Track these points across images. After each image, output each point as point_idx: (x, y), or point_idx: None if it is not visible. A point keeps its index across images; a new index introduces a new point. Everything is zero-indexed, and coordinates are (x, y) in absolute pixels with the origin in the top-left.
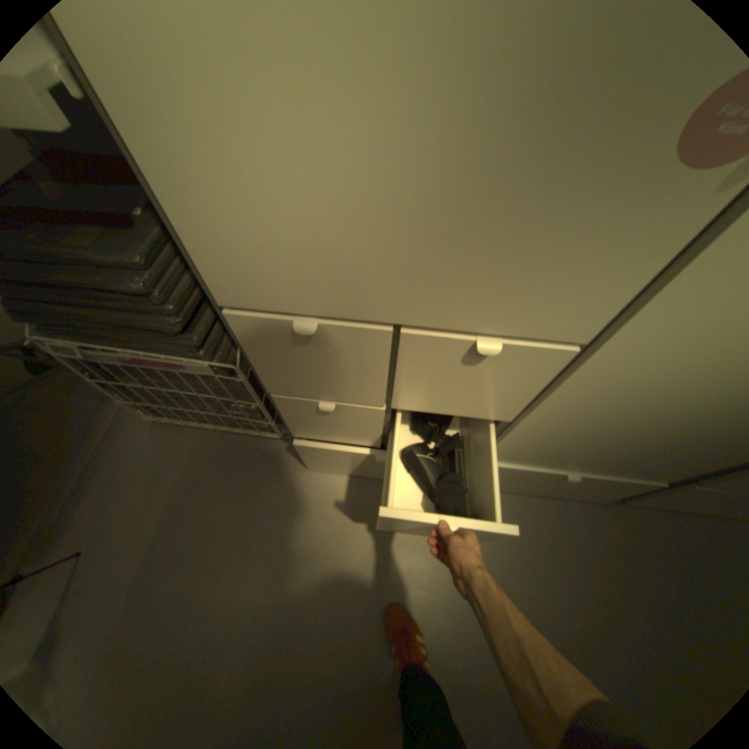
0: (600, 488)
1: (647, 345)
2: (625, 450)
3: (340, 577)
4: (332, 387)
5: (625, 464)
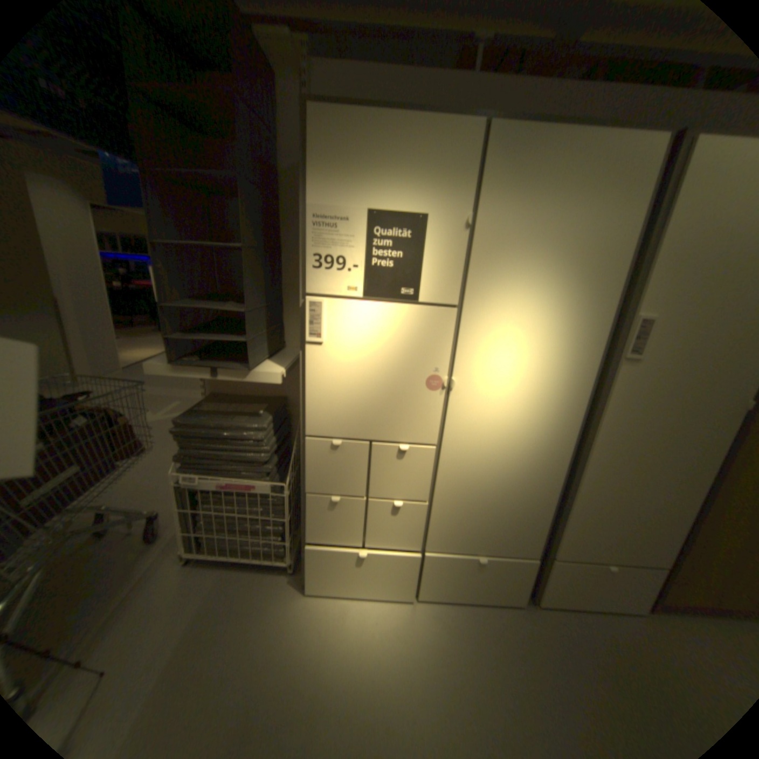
0: (508, 580)
1: (455, 445)
2: (492, 522)
3: (330, 680)
4: (340, 484)
5: (502, 540)
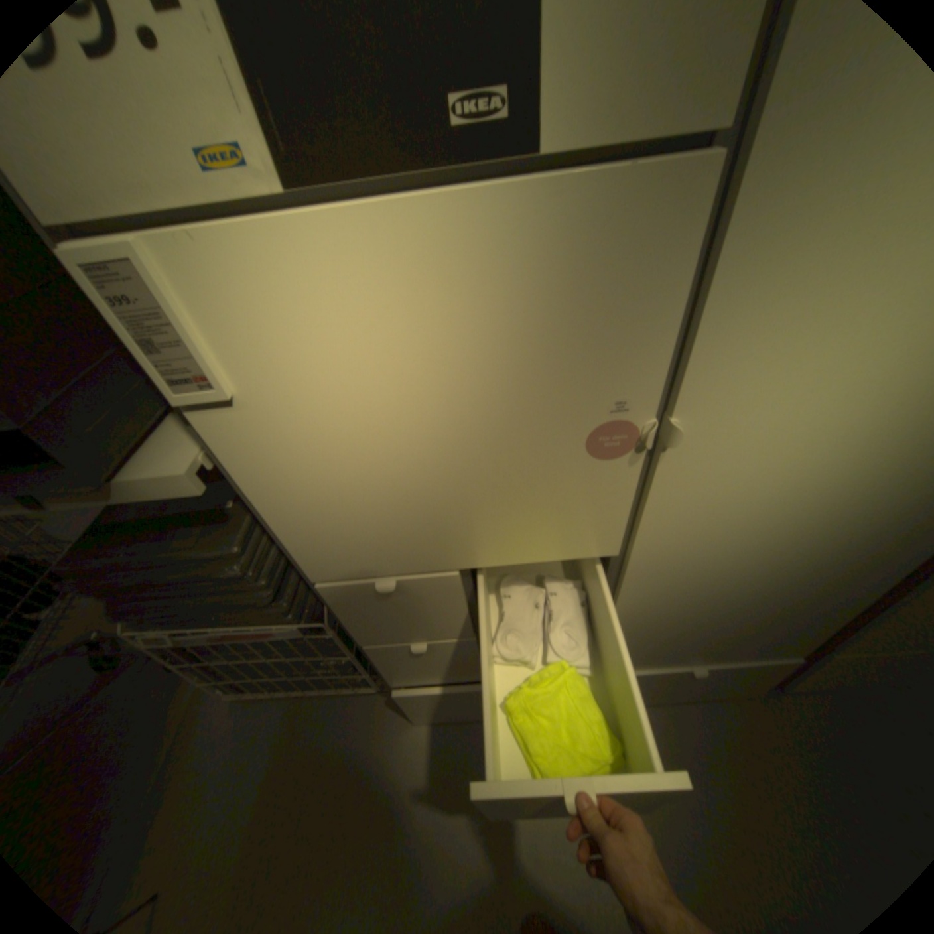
0: (739, 680)
1: (665, 548)
2: (727, 633)
3: (472, 863)
4: (419, 630)
5: (741, 648)
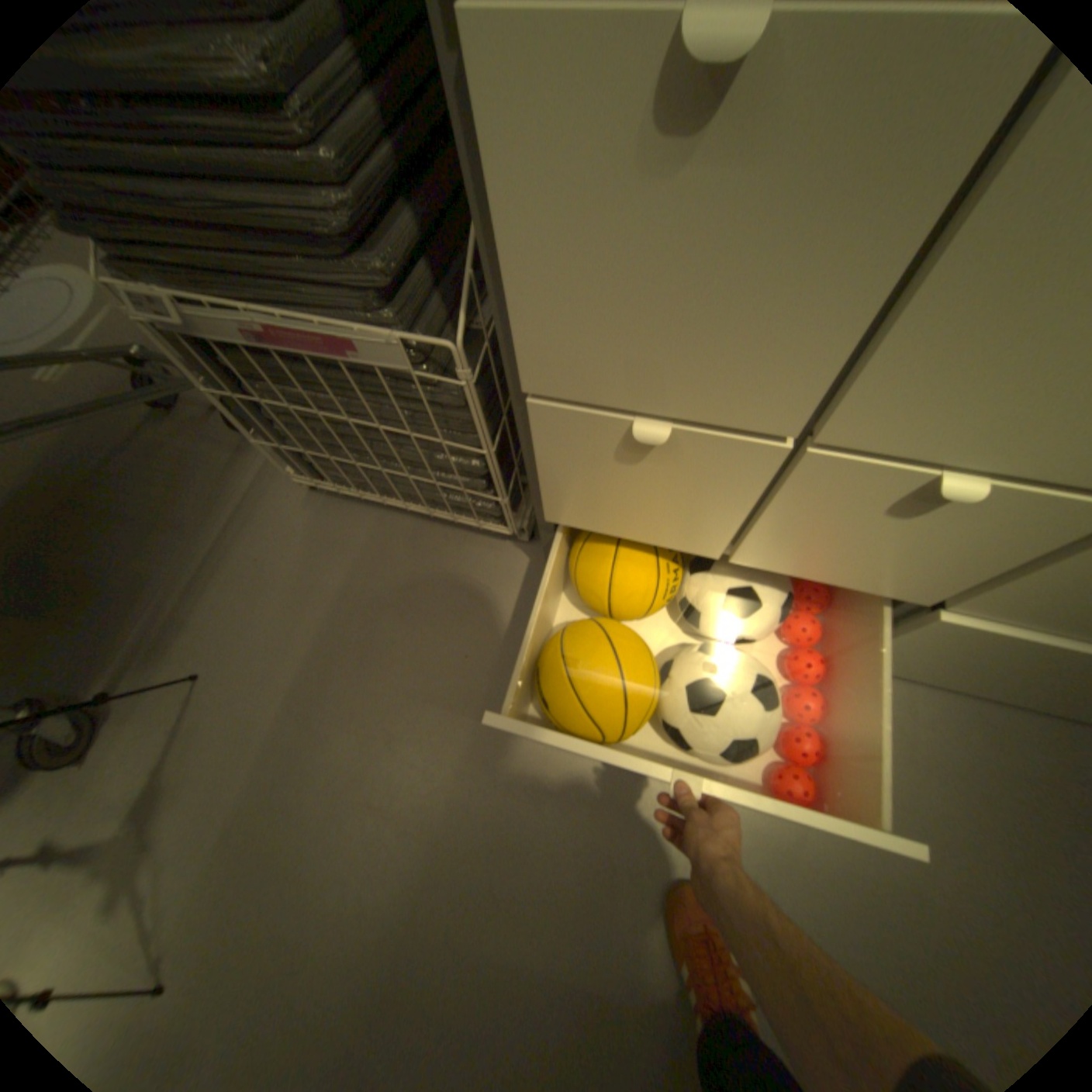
0: None
1: None
2: None
3: (601, 786)
4: (684, 368)
5: None
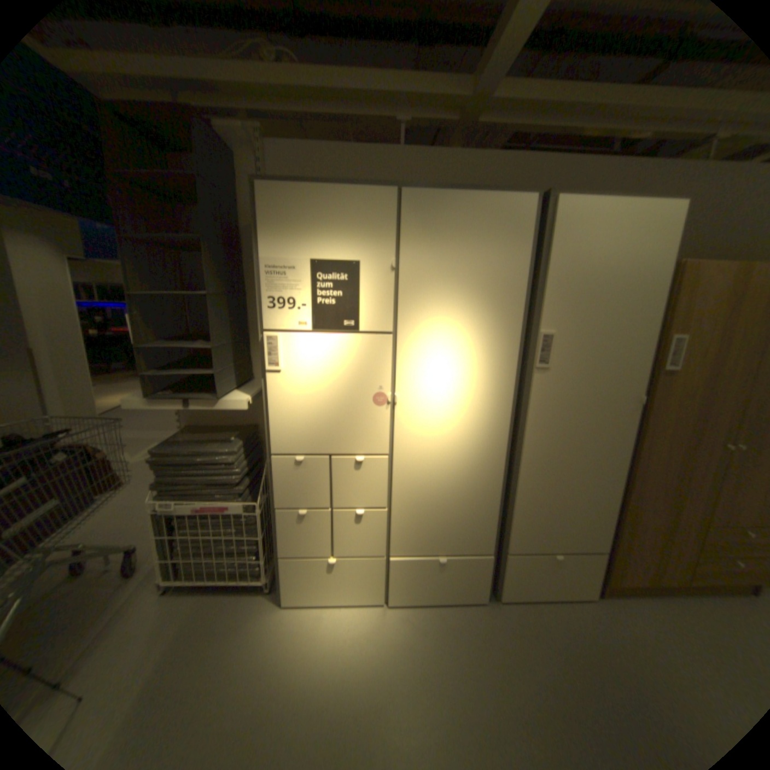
0: (468, 577)
1: (405, 453)
2: (446, 522)
3: (303, 683)
4: (306, 497)
5: (457, 539)
